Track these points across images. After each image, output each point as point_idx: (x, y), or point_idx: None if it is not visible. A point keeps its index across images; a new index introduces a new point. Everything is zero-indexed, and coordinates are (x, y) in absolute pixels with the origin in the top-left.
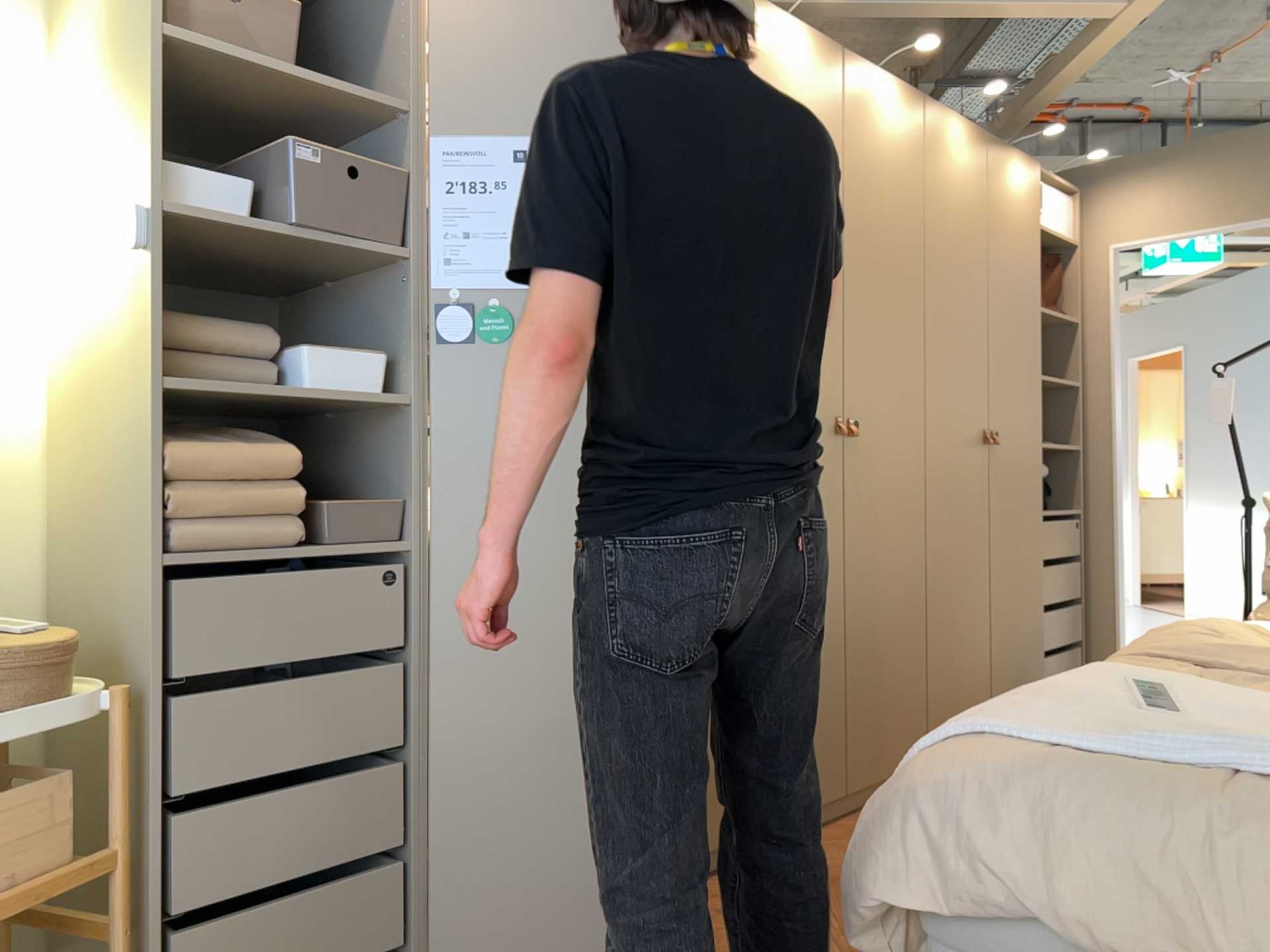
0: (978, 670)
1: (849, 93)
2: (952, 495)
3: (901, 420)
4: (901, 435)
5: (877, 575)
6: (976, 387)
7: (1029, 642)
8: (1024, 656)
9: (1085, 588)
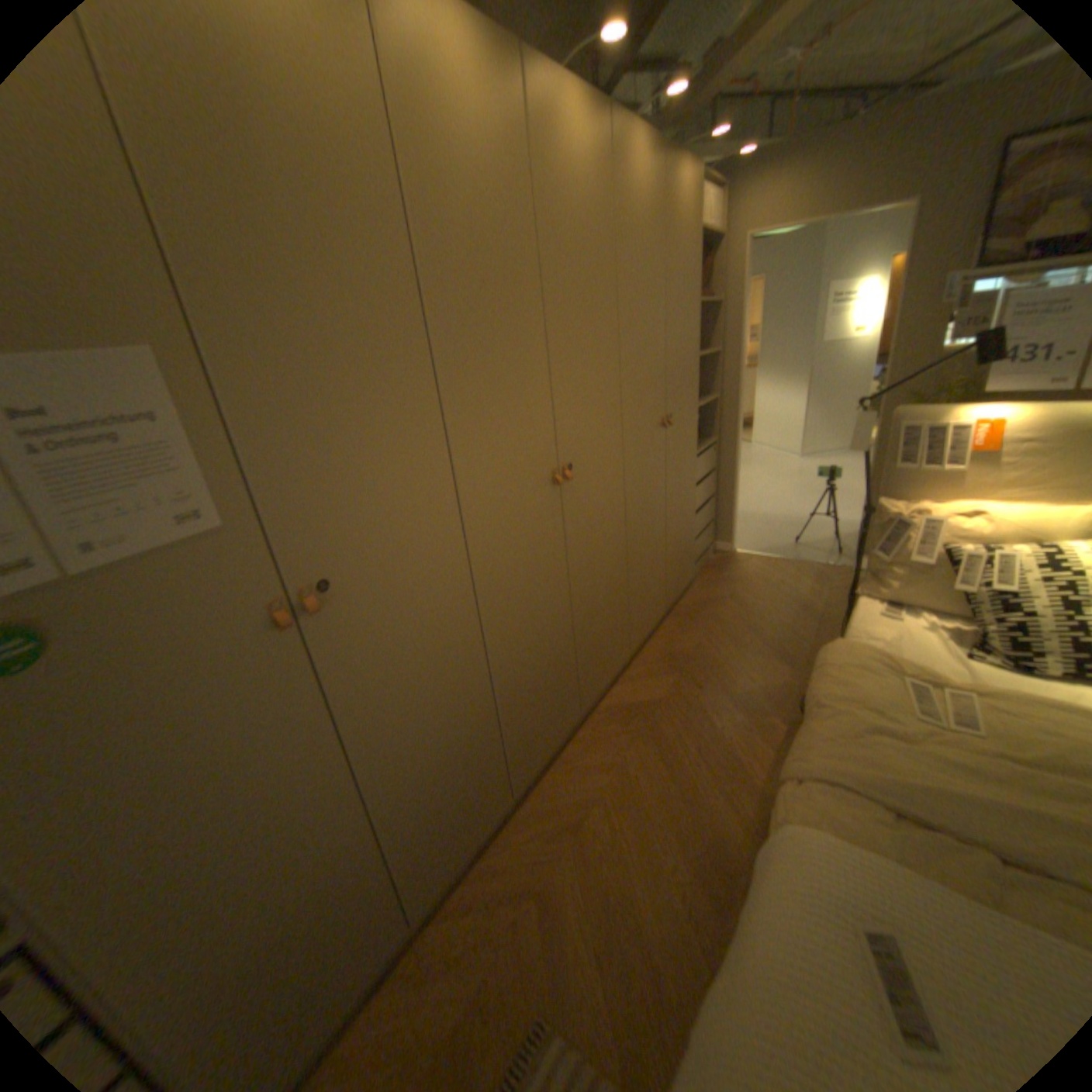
0: (657, 582)
1: (530, 112)
2: (639, 481)
3: (602, 446)
4: (602, 458)
5: (591, 571)
6: (655, 389)
7: (685, 544)
8: (682, 554)
9: (714, 484)
